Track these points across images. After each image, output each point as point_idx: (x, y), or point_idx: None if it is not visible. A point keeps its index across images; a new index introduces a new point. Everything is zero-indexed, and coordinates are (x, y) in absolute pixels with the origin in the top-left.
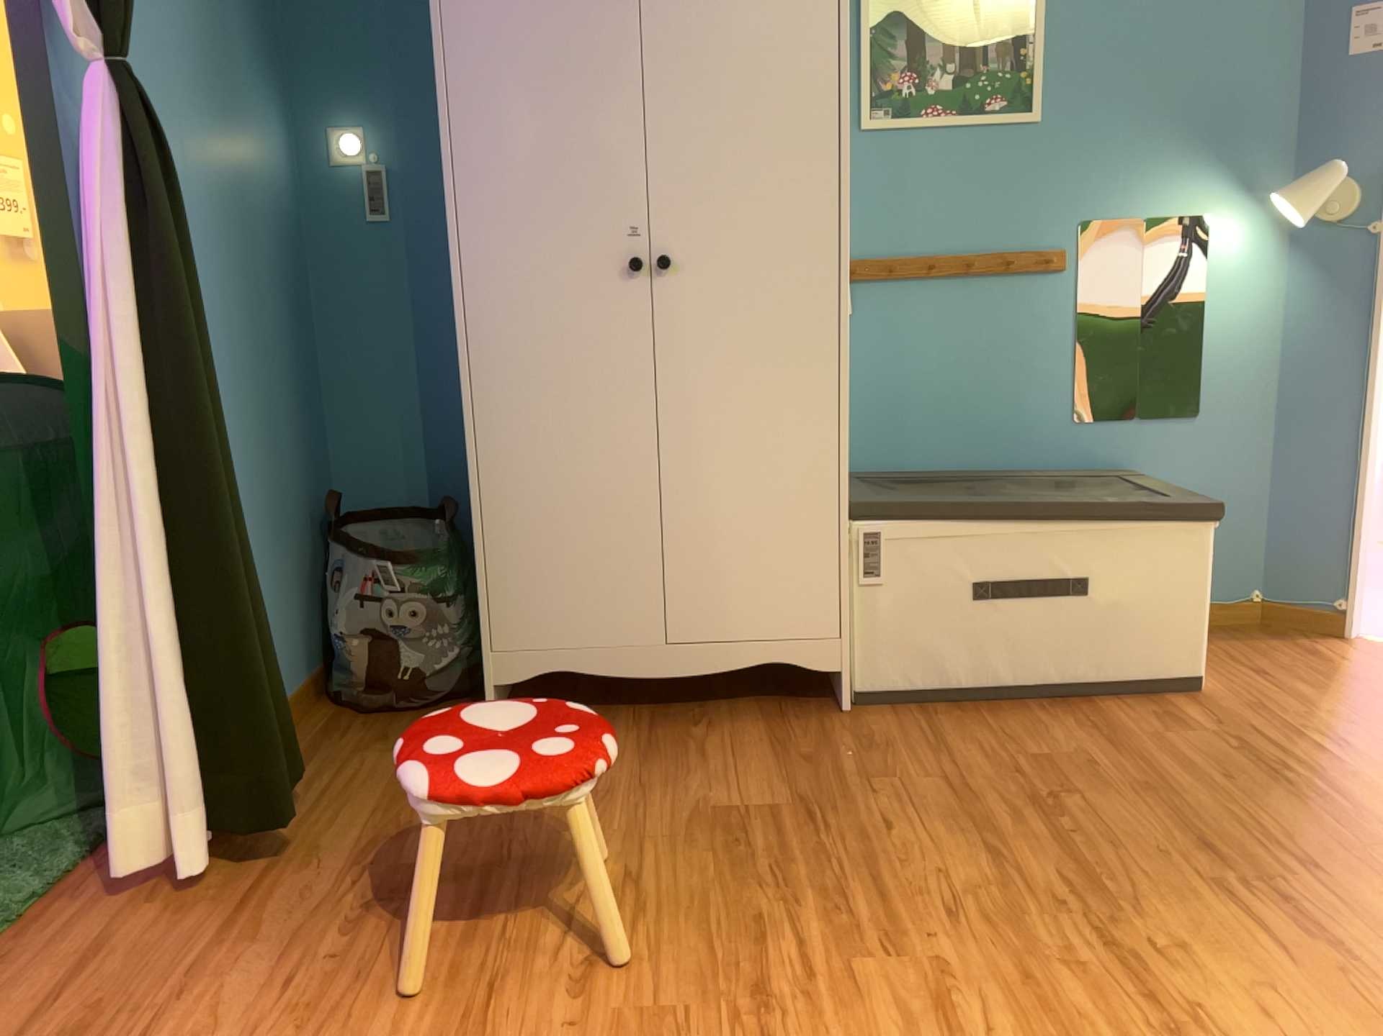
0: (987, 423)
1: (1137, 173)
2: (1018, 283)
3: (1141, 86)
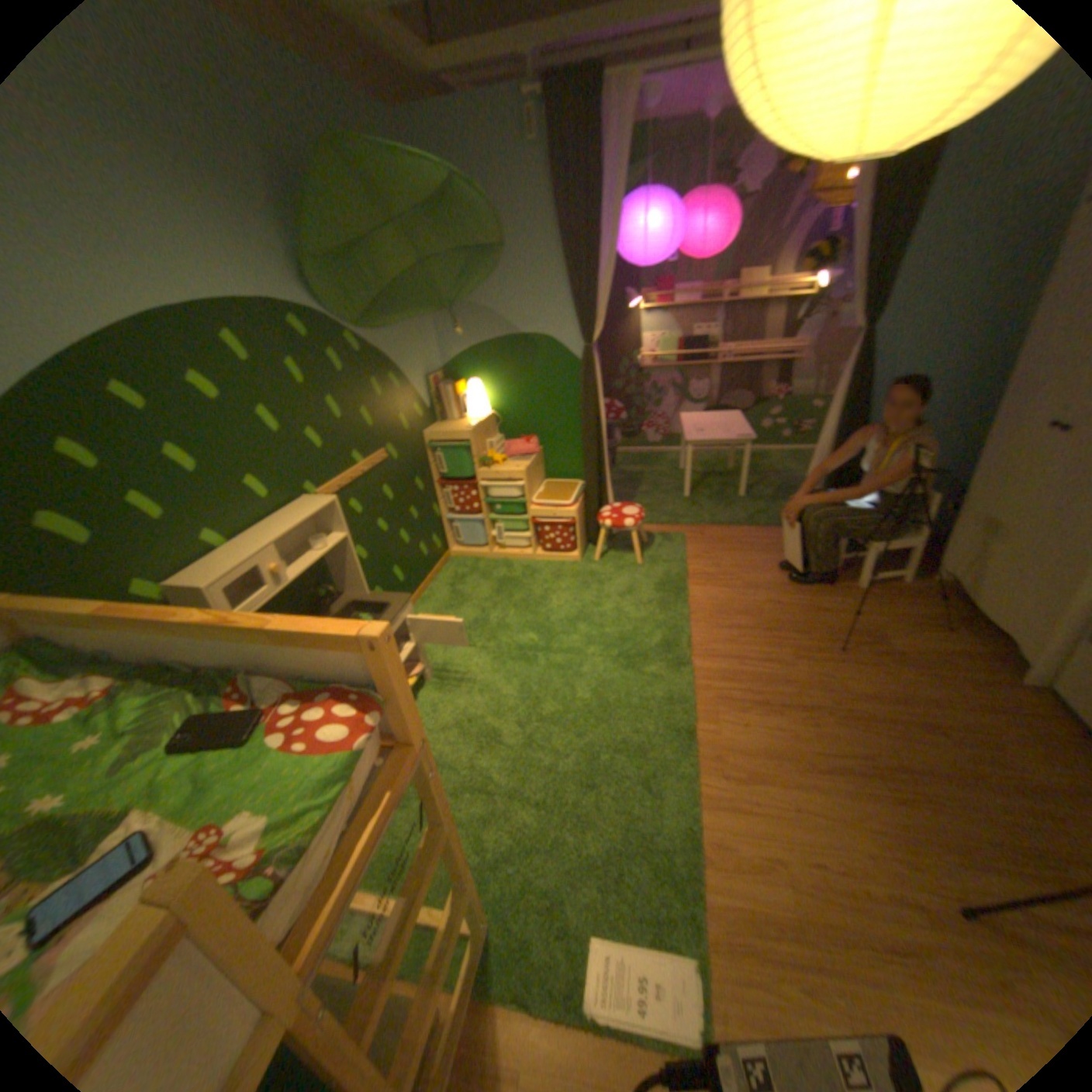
0: None
1: None
2: None
3: None
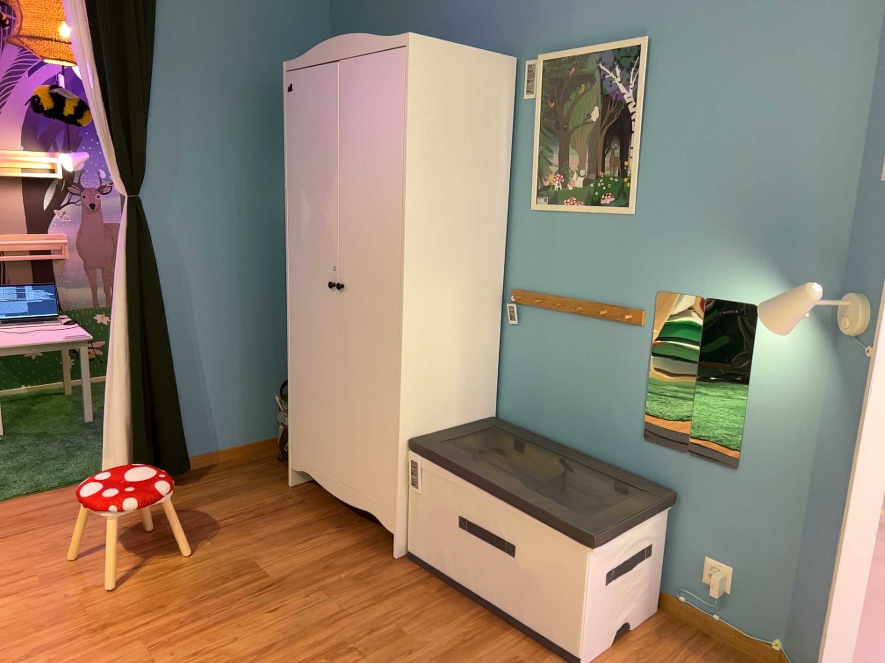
0: (588, 419)
1: (702, 260)
2: (614, 327)
3: (710, 193)
